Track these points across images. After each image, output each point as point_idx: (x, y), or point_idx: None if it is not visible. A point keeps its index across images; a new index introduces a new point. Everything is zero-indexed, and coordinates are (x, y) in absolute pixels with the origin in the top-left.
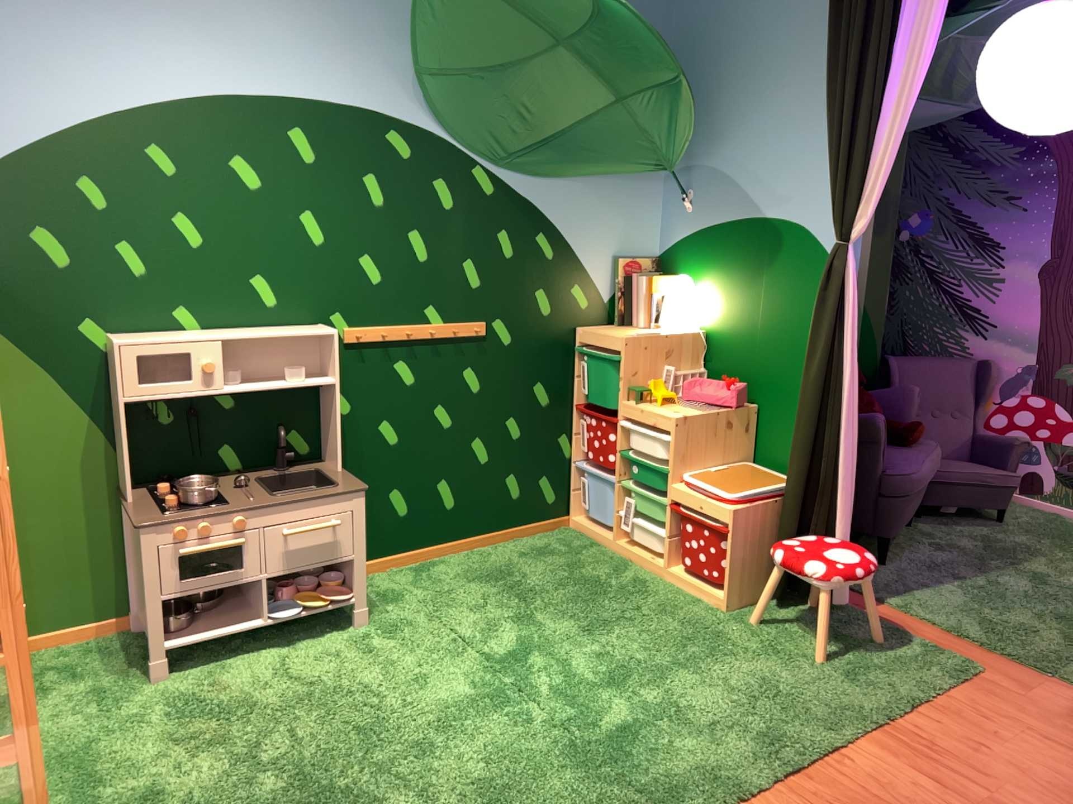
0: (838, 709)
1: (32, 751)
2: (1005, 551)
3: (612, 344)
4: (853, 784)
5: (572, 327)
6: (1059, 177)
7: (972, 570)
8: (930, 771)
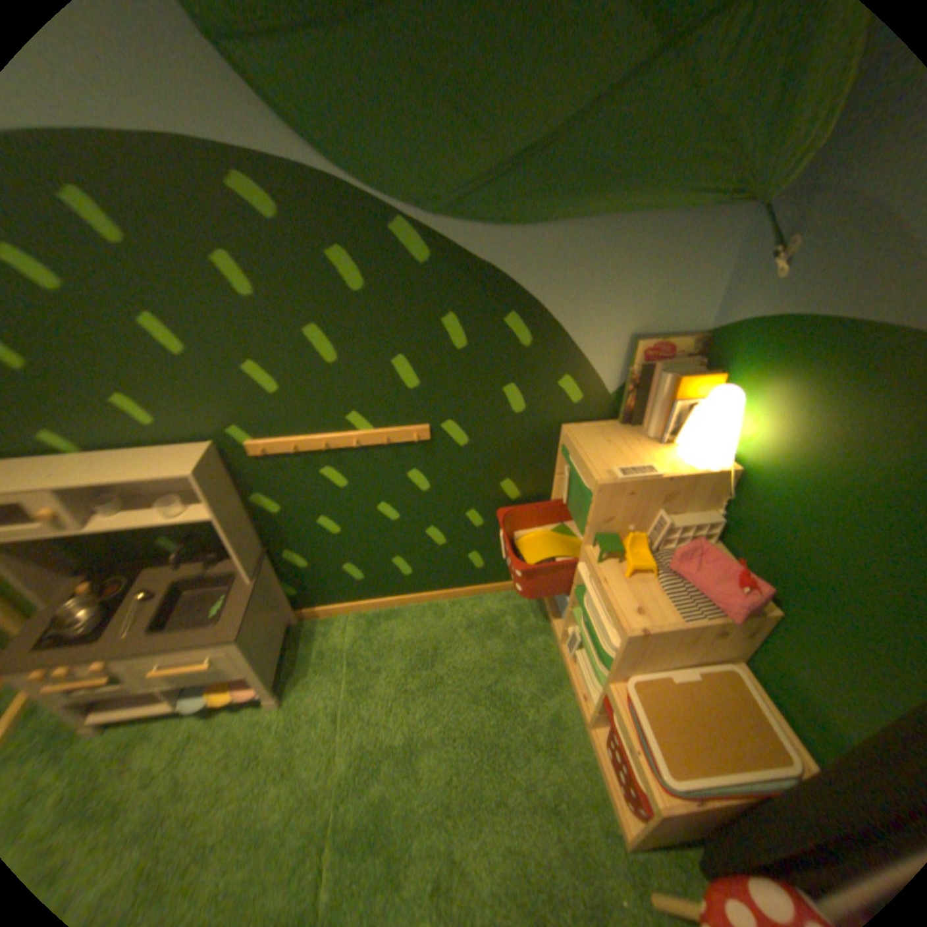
0: None
1: None
2: None
3: (586, 477)
4: None
5: (554, 426)
6: None
7: None
8: None
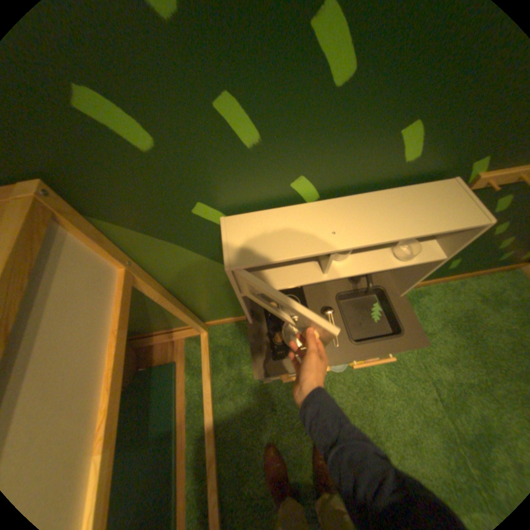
0: None
1: (212, 443)
2: None
3: None
4: None
5: None
6: None
7: None
8: None
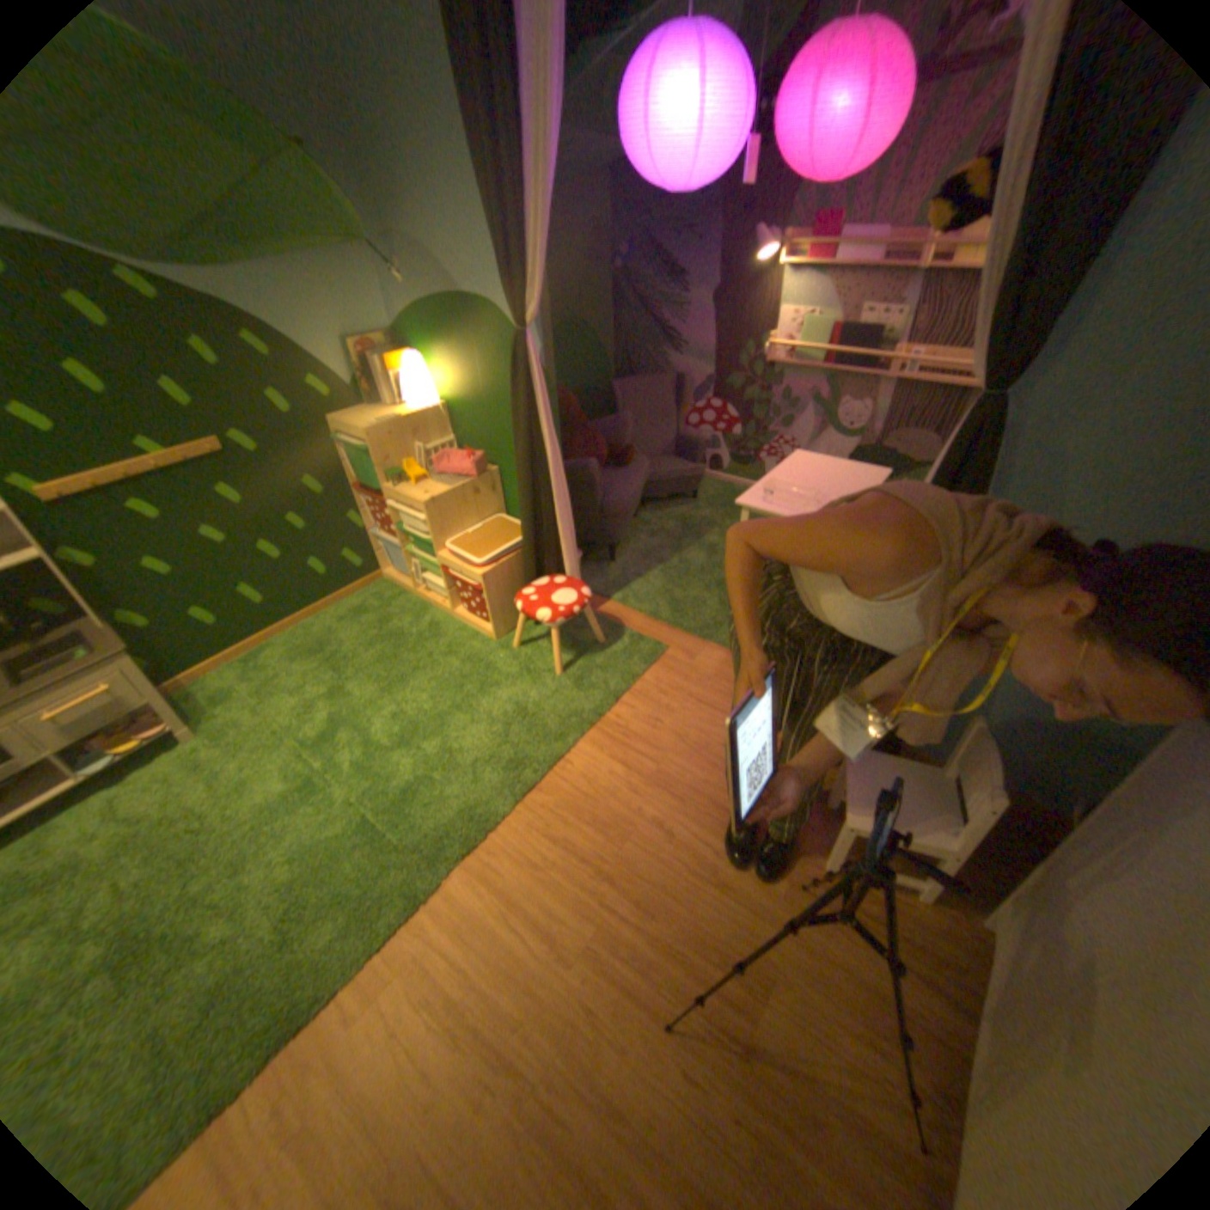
0: (565, 720)
1: None
2: (695, 530)
3: (356, 436)
4: (568, 788)
5: (319, 419)
6: (726, 207)
7: (671, 554)
8: (620, 759)
